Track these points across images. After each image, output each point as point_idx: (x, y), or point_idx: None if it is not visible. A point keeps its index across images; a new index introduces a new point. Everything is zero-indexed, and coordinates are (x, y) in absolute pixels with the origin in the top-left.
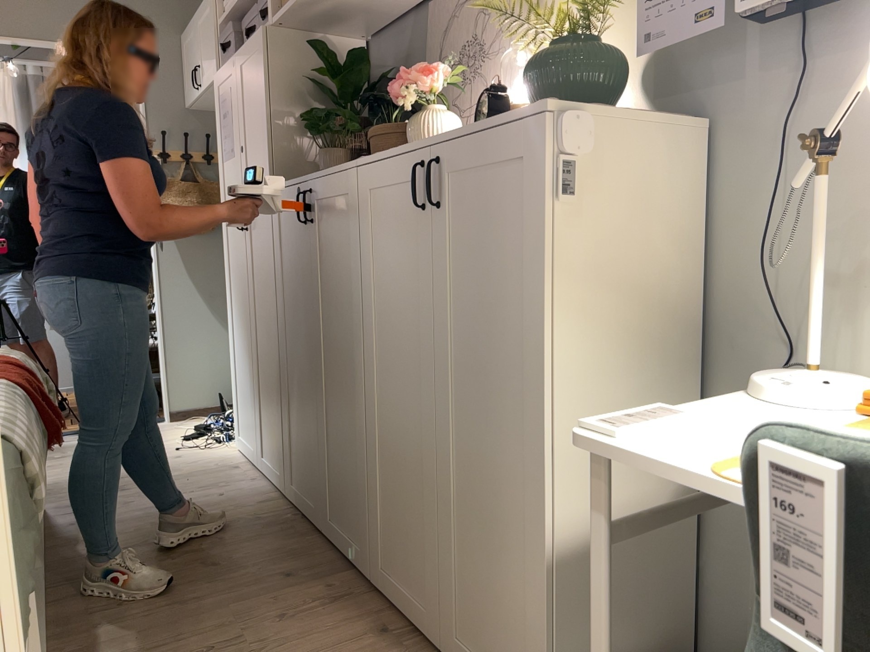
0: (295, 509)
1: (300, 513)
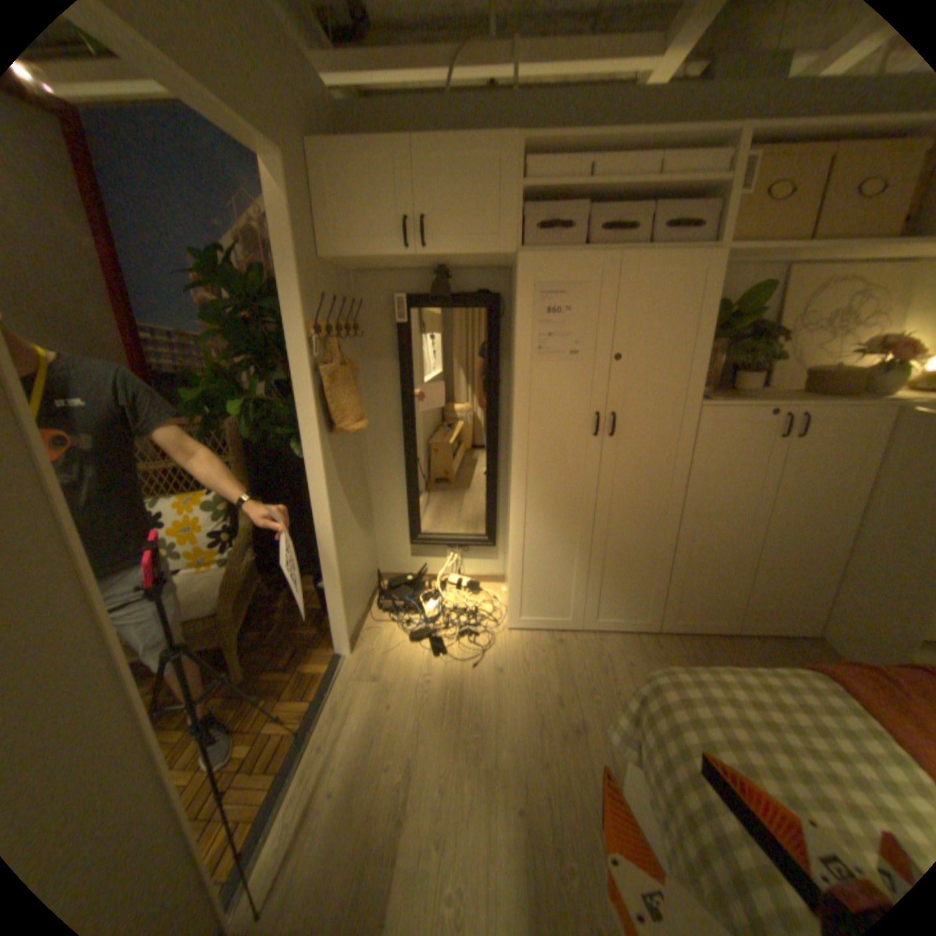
0: (678, 636)
1: (693, 636)
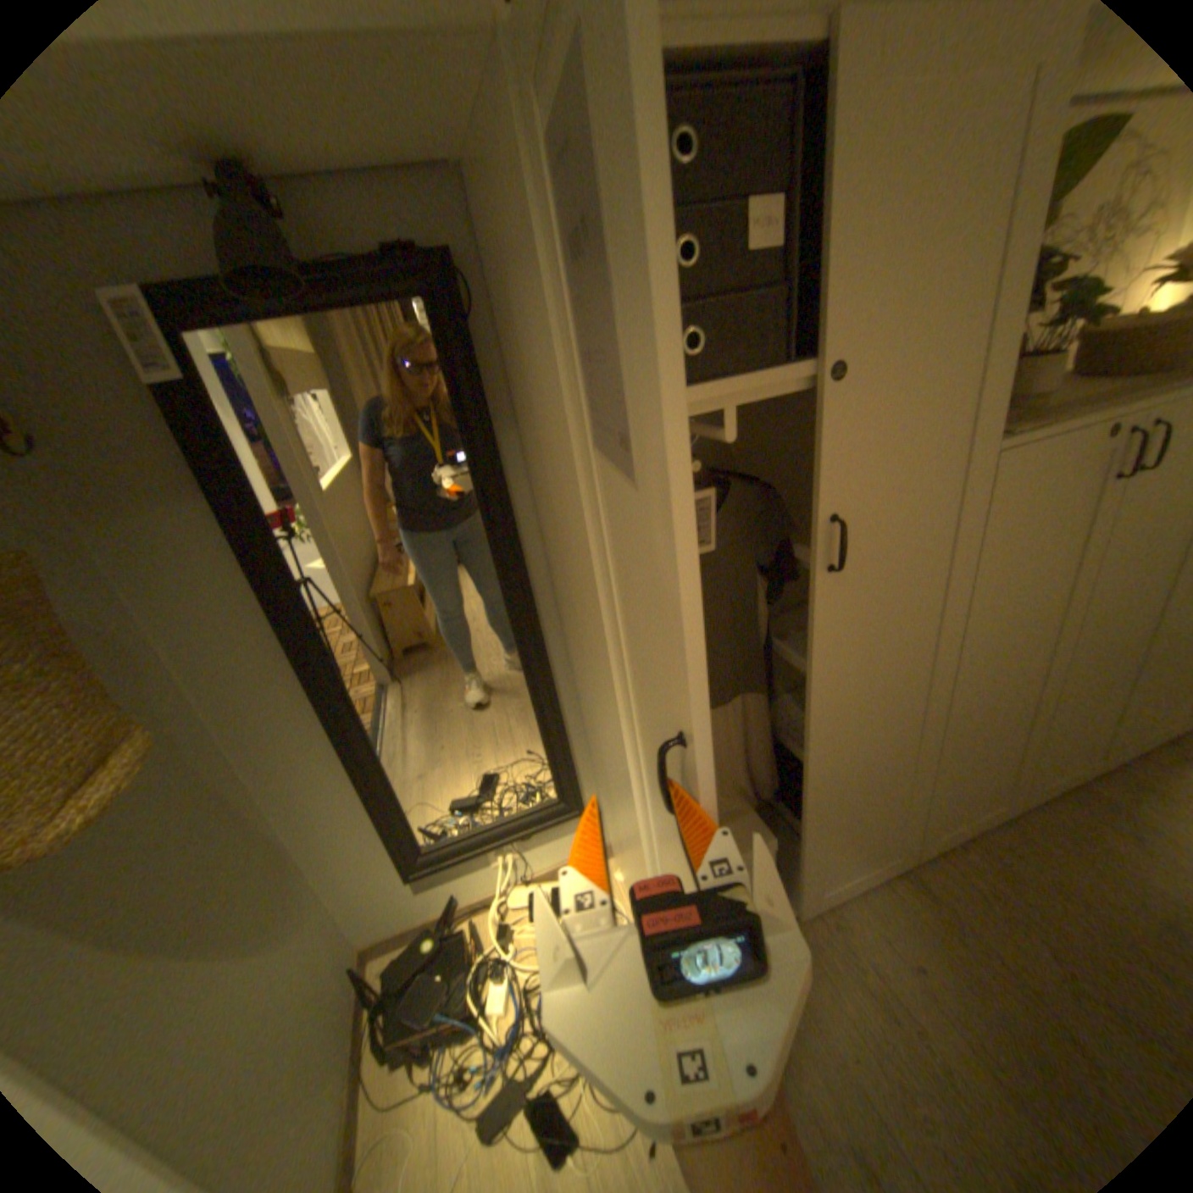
0: (940, 854)
1: (961, 845)
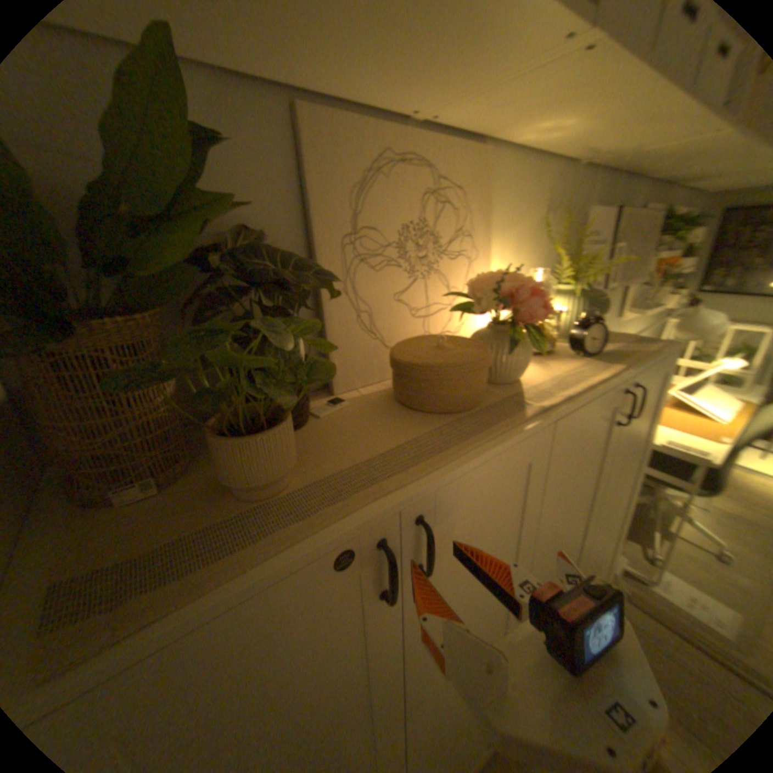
0: None
1: None
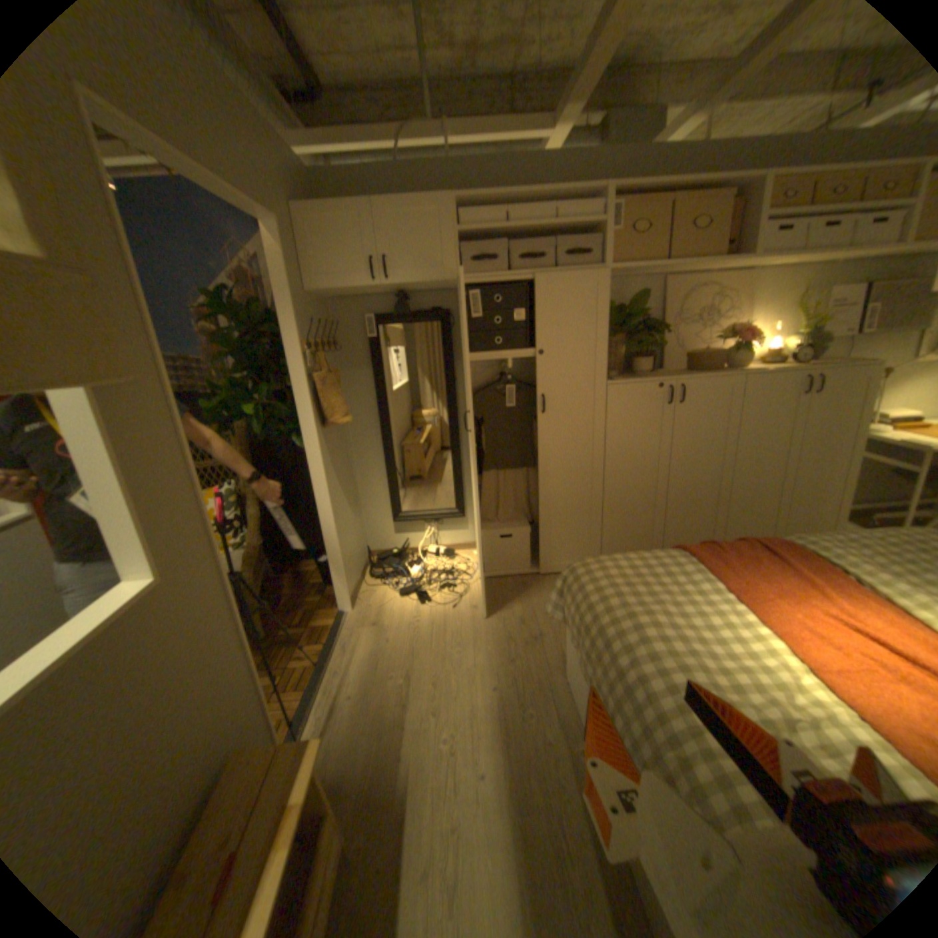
0: None
1: None
